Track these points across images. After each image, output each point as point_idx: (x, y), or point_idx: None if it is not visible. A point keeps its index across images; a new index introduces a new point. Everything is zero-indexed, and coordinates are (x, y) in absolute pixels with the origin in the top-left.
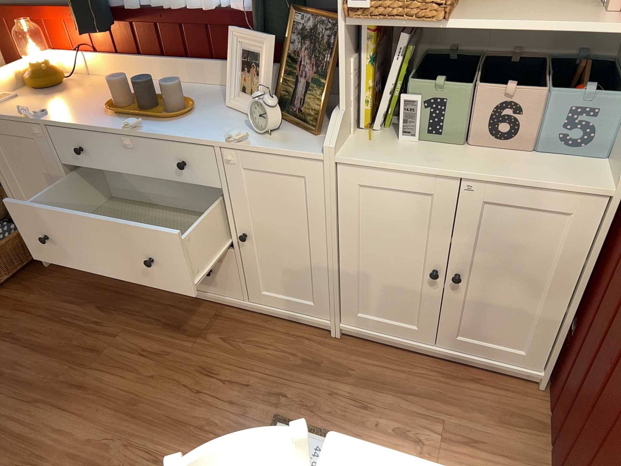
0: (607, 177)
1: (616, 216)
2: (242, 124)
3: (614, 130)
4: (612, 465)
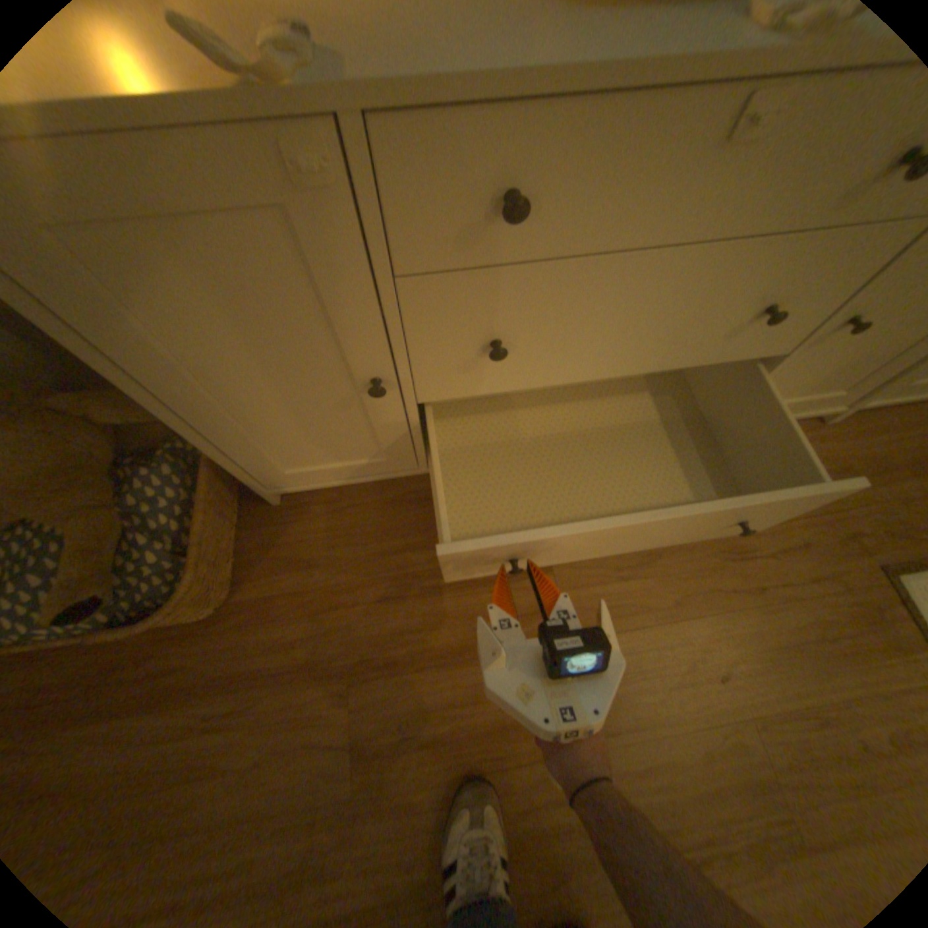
0: None
1: None
2: None
3: None
4: None
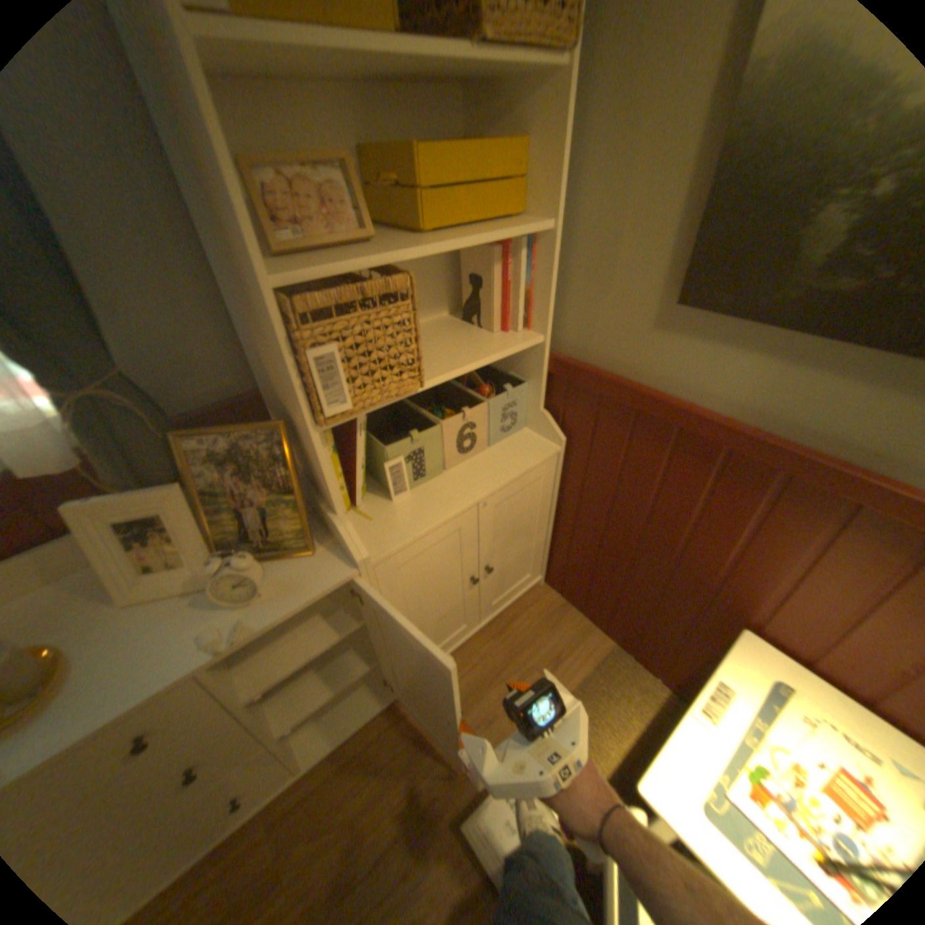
0: (548, 438)
1: (567, 460)
2: (184, 614)
3: (531, 406)
4: (695, 606)
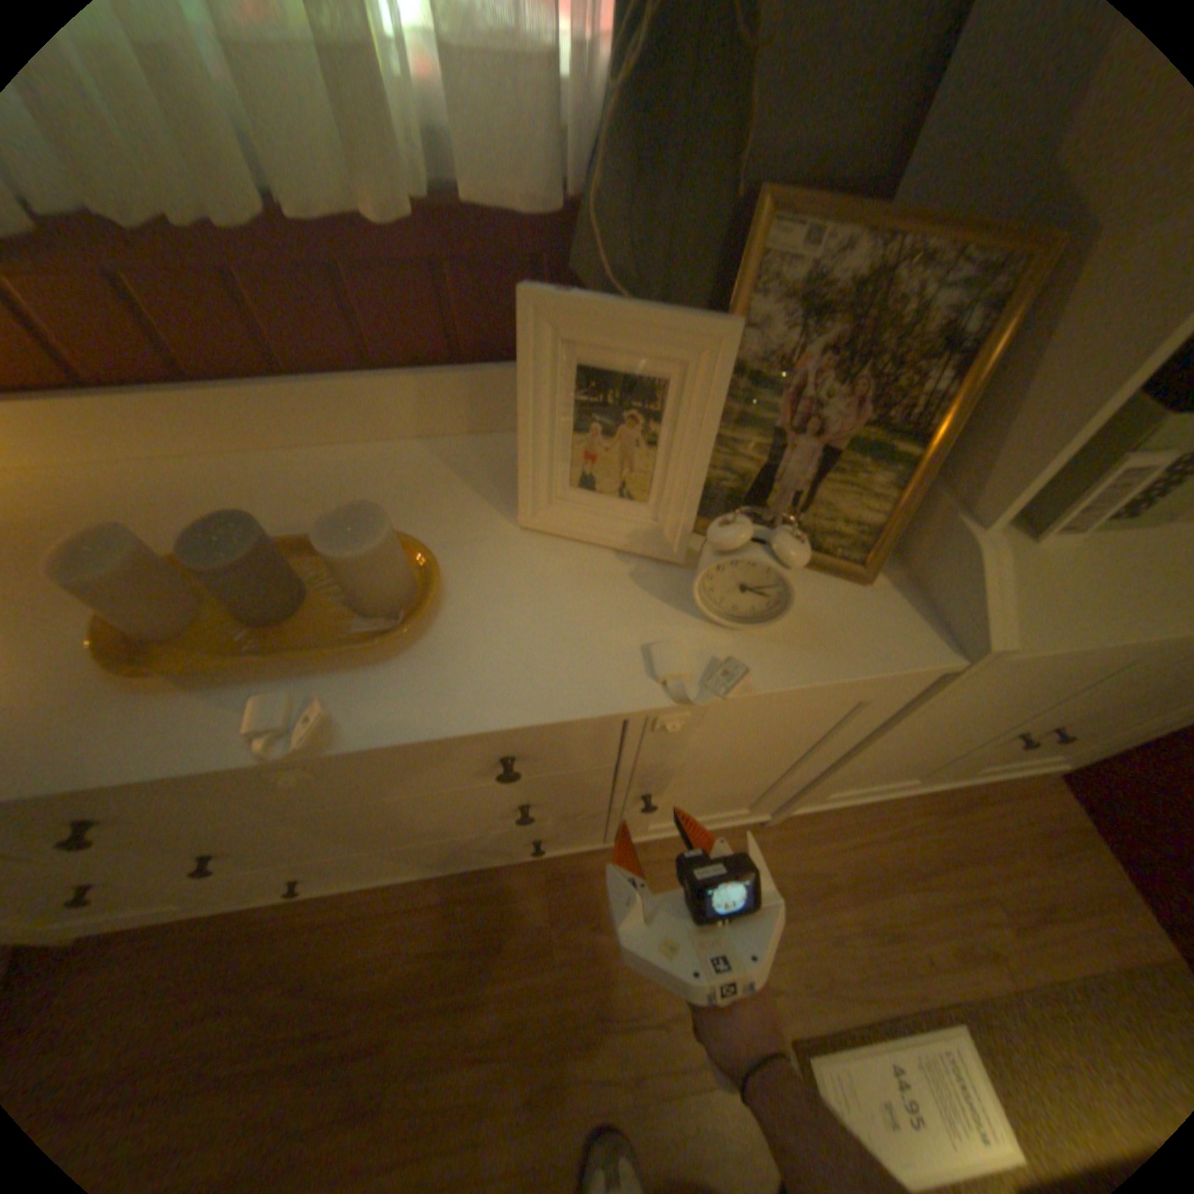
0: None
1: None
2: (625, 587)
3: None
4: None
